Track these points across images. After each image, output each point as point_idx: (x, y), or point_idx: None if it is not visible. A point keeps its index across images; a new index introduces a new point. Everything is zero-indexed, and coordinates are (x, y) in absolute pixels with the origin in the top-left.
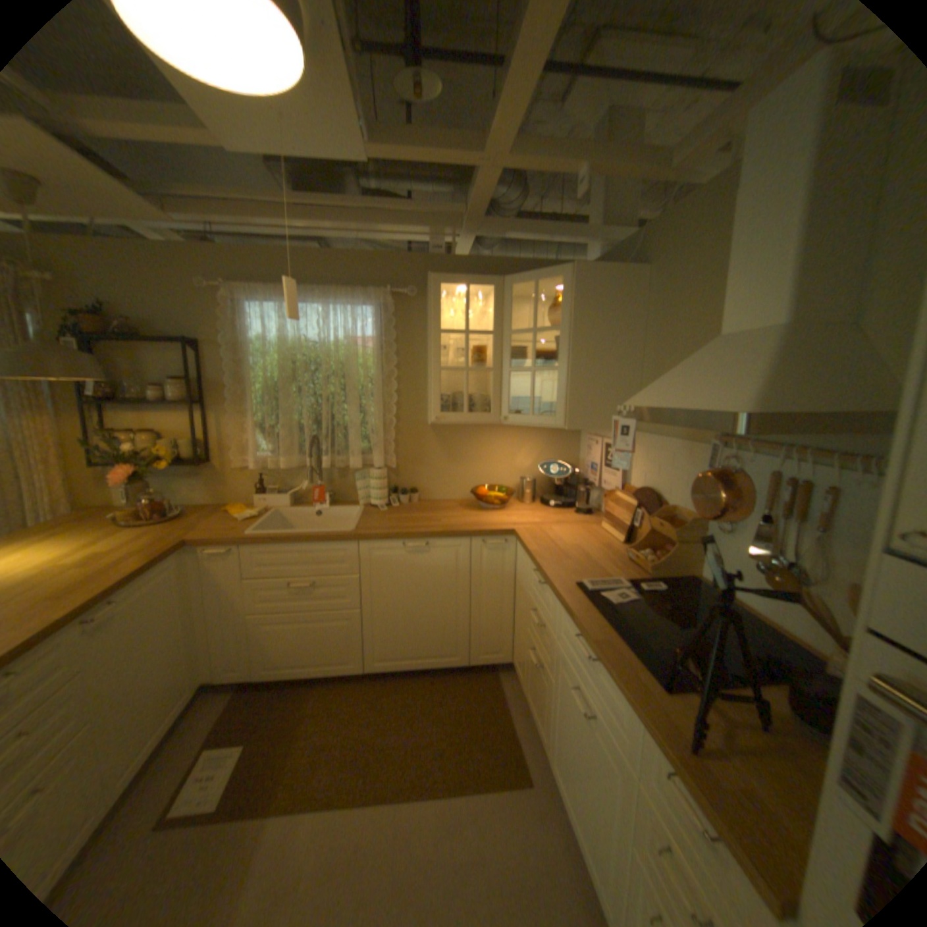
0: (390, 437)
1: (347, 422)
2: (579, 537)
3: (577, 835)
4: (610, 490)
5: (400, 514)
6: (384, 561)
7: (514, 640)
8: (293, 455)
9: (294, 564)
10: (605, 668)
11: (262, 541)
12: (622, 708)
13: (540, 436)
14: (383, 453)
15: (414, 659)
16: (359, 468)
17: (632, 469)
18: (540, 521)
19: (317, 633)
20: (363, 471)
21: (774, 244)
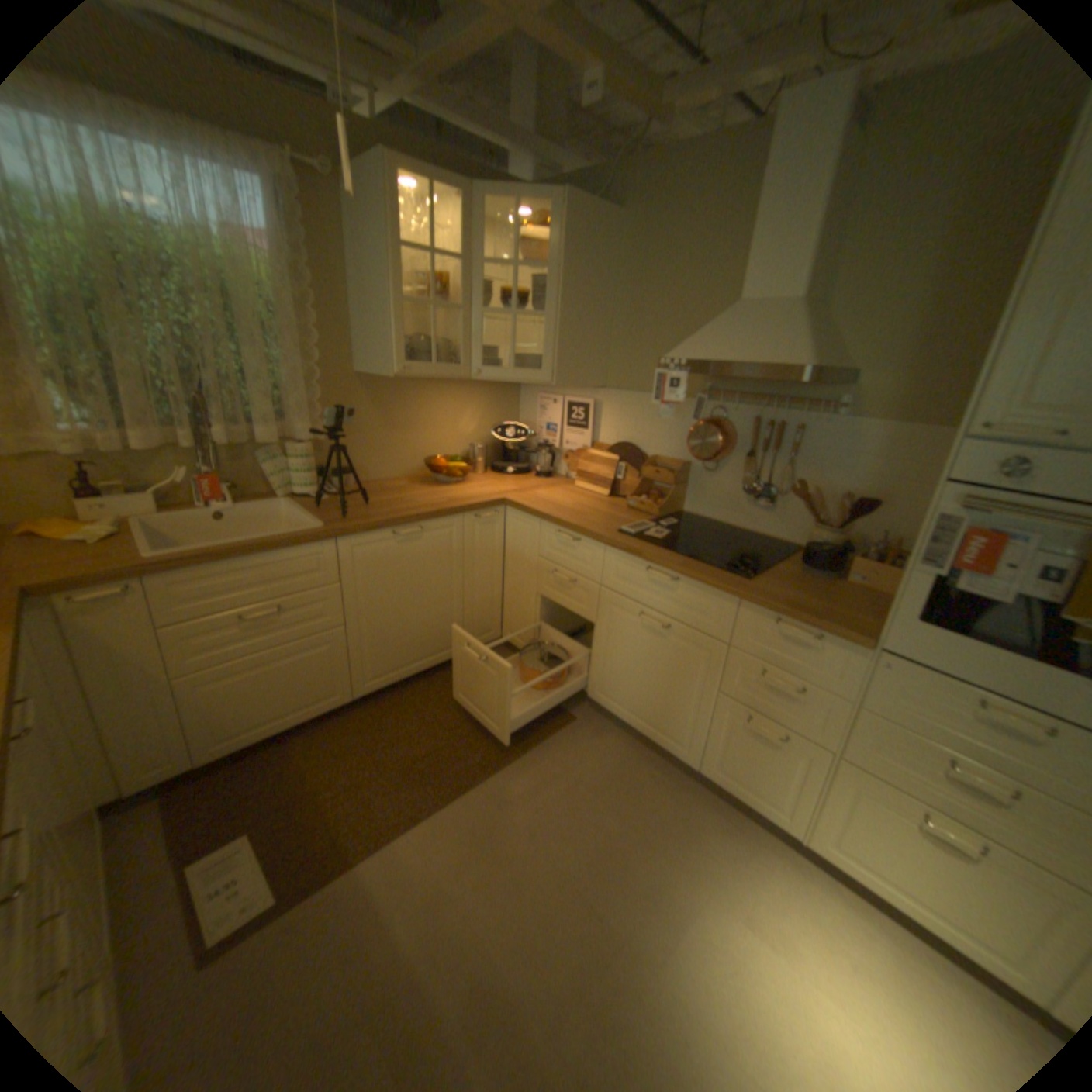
0: (307, 397)
1: (233, 372)
2: (567, 496)
3: (637, 724)
4: (575, 449)
5: (352, 501)
6: (370, 558)
7: (505, 612)
8: (149, 427)
9: (245, 588)
10: (686, 581)
11: (189, 563)
12: (709, 603)
13: (482, 395)
14: (301, 420)
15: (410, 664)
16: (260, 444)
17: (599, 426)
18: (516, 488)
19: (289, 671)
20: (268, 448)
21: (797, 225)
